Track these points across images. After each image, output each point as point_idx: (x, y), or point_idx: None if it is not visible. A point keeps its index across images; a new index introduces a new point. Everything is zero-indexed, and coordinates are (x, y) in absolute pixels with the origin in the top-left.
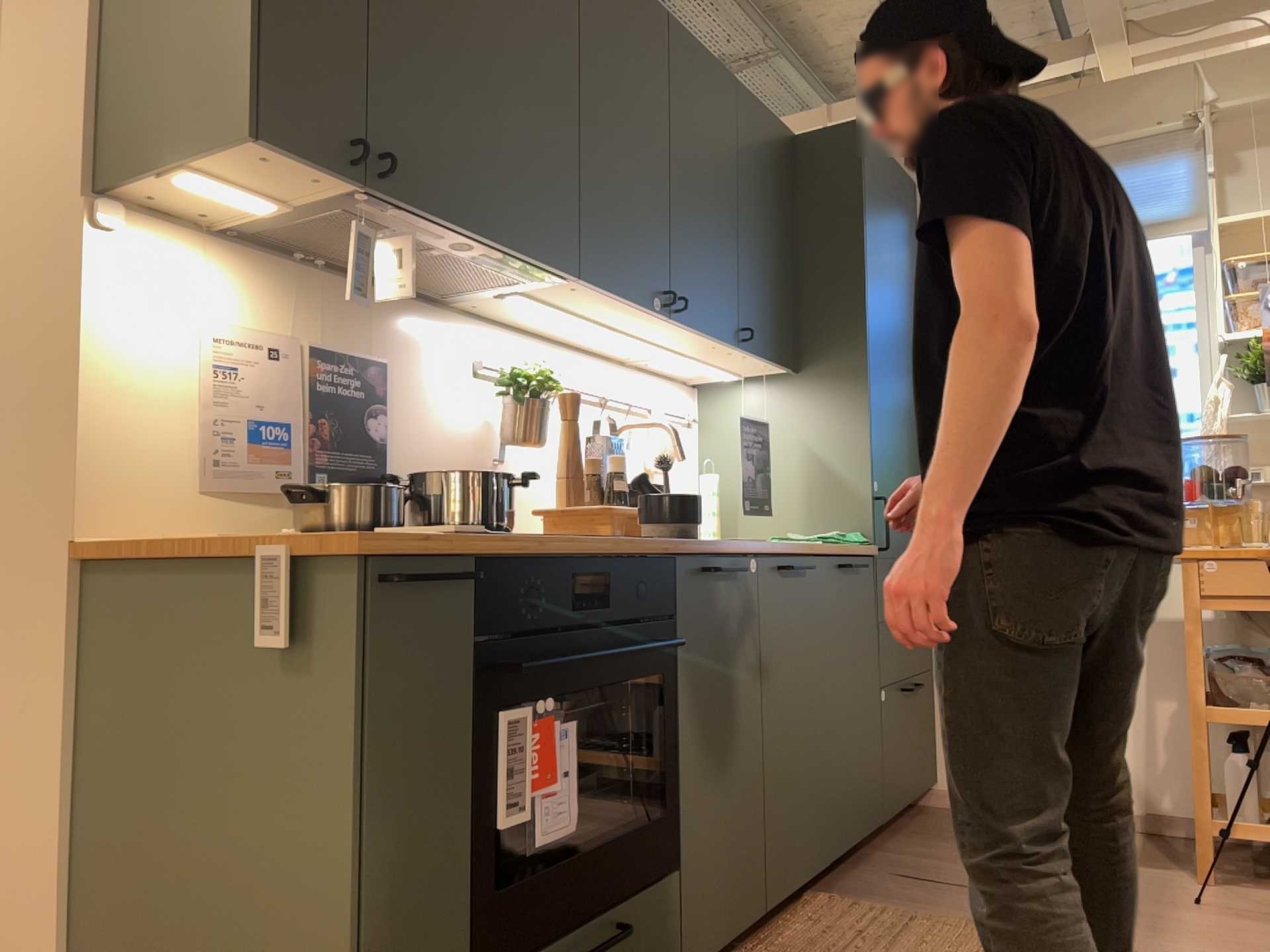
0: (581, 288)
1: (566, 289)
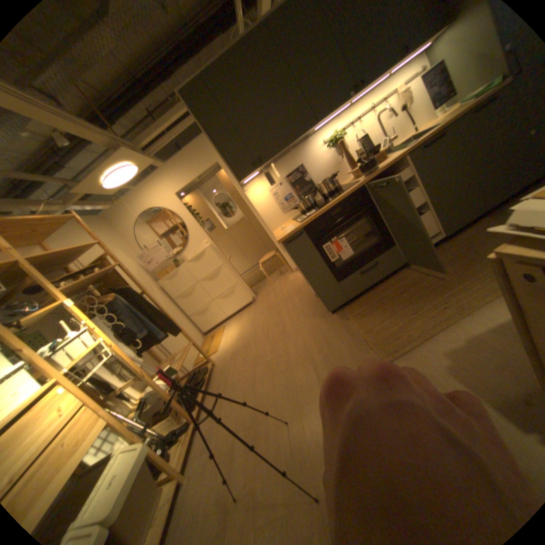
0: (323, 118)
1: (321, 121)
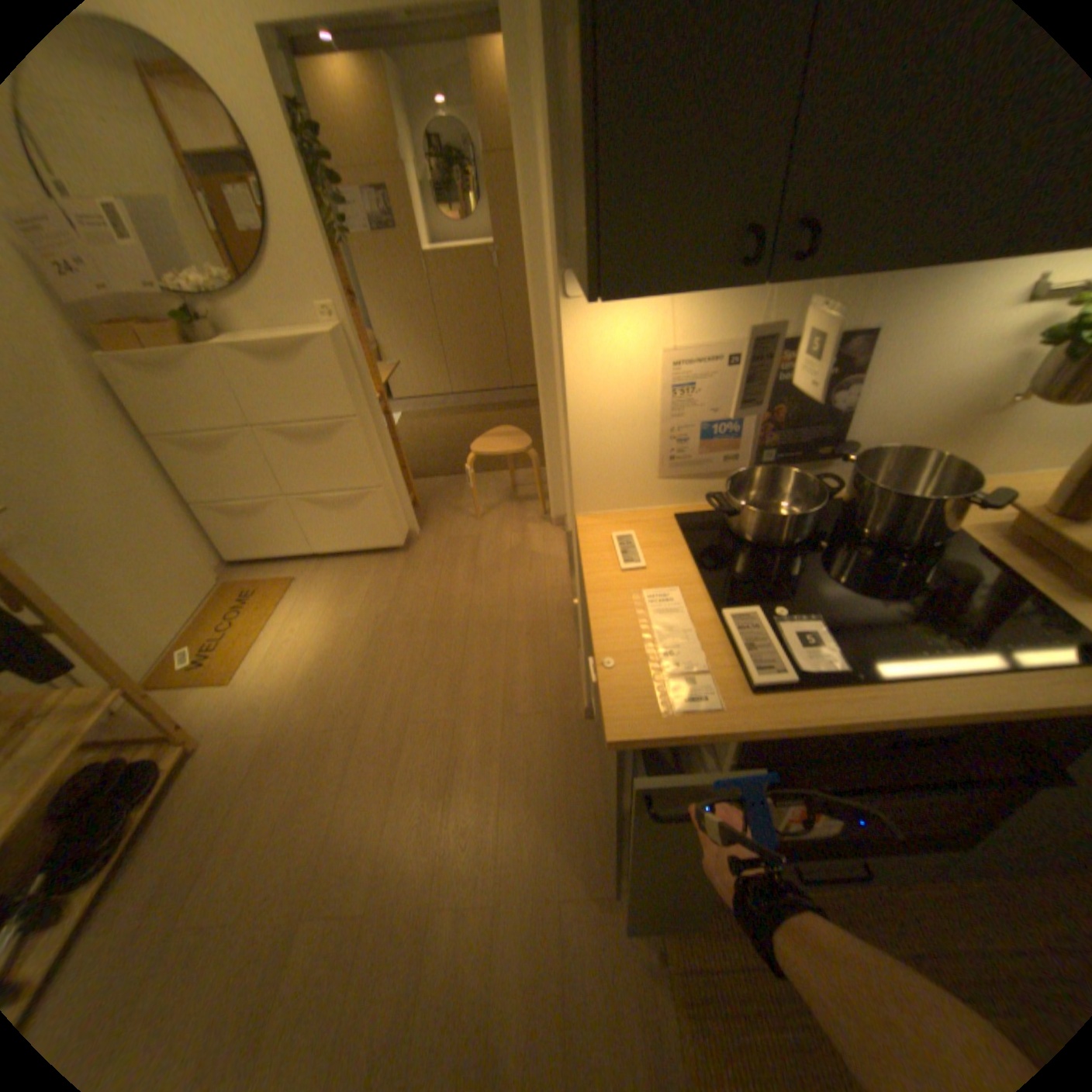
0: None
1: None
